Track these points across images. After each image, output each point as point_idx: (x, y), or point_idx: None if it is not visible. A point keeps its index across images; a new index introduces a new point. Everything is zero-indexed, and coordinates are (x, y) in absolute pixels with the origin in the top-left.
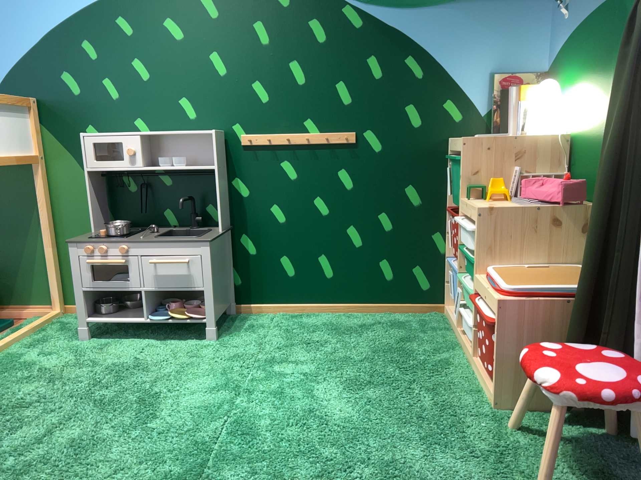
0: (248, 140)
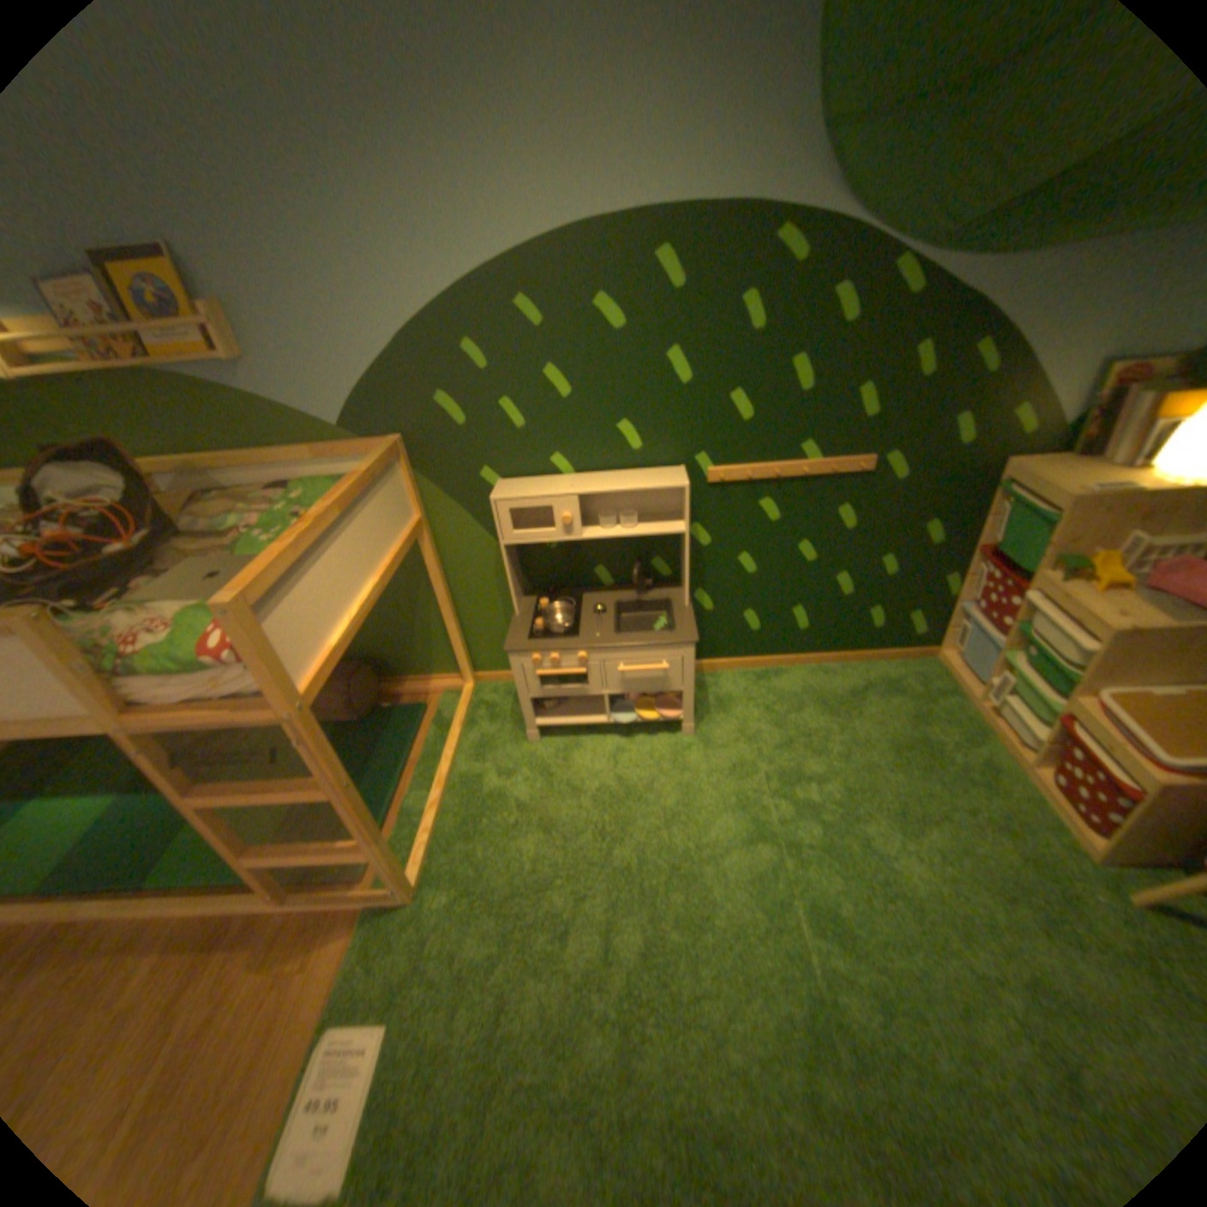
0: (717, 479)
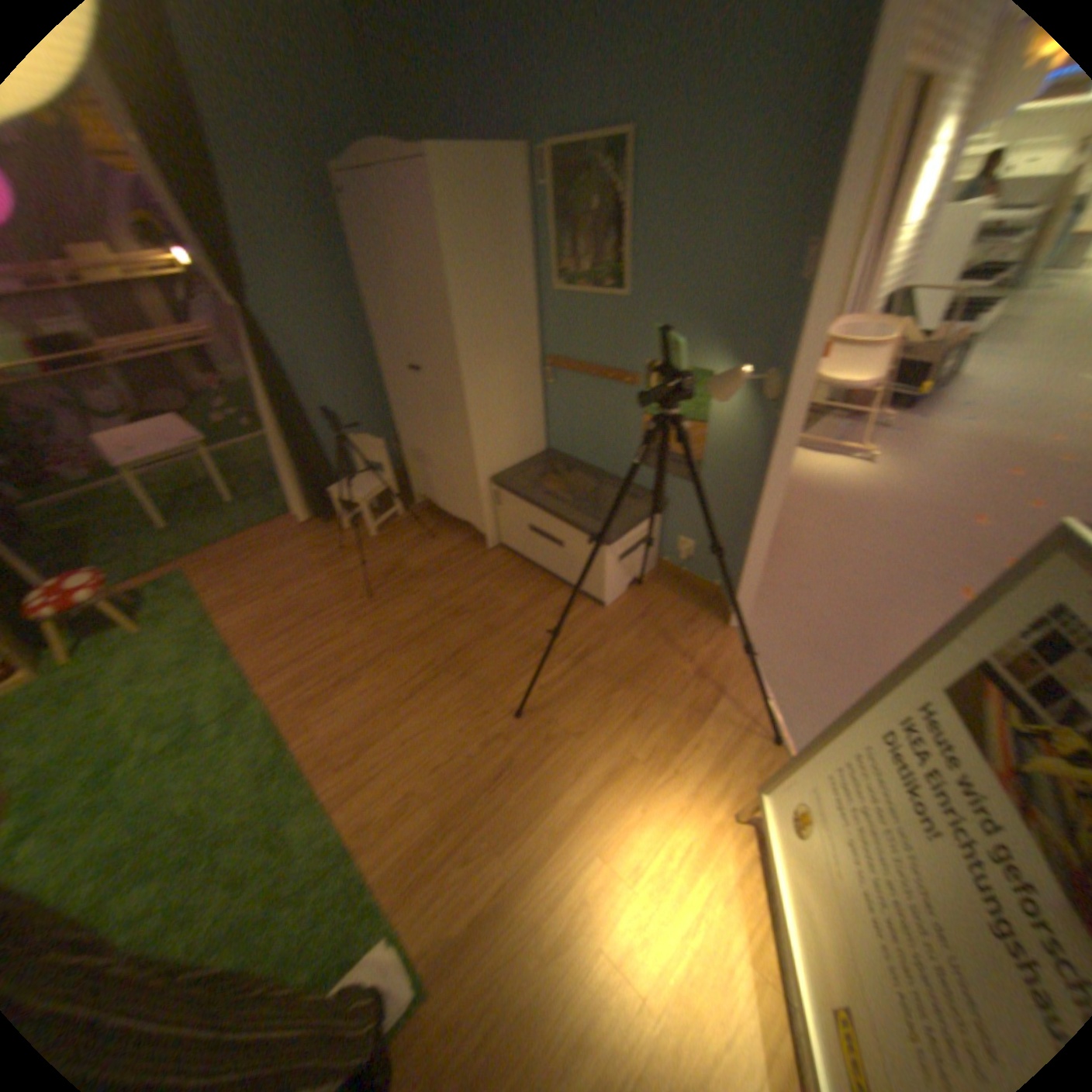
0: None
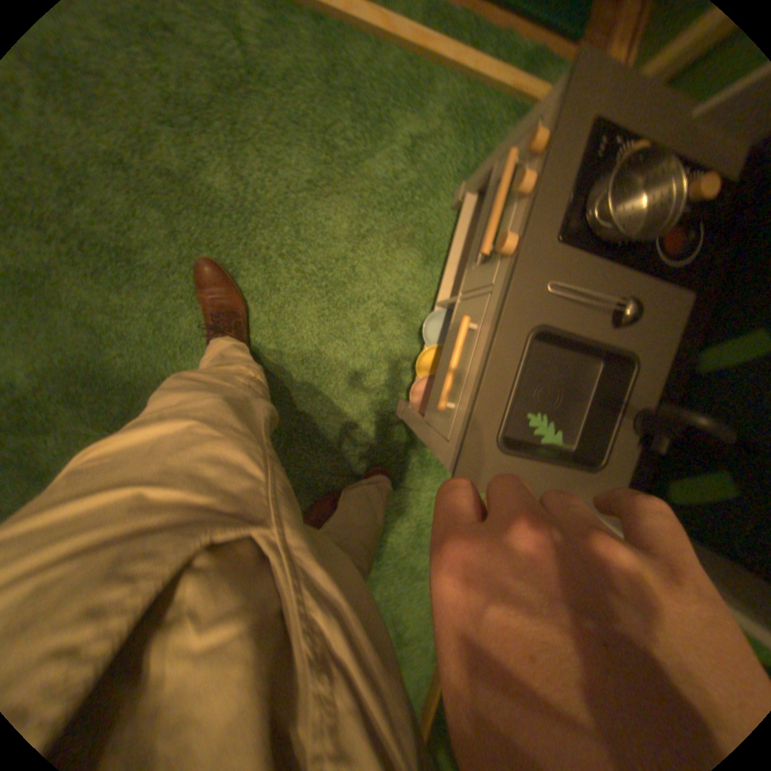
0: None
